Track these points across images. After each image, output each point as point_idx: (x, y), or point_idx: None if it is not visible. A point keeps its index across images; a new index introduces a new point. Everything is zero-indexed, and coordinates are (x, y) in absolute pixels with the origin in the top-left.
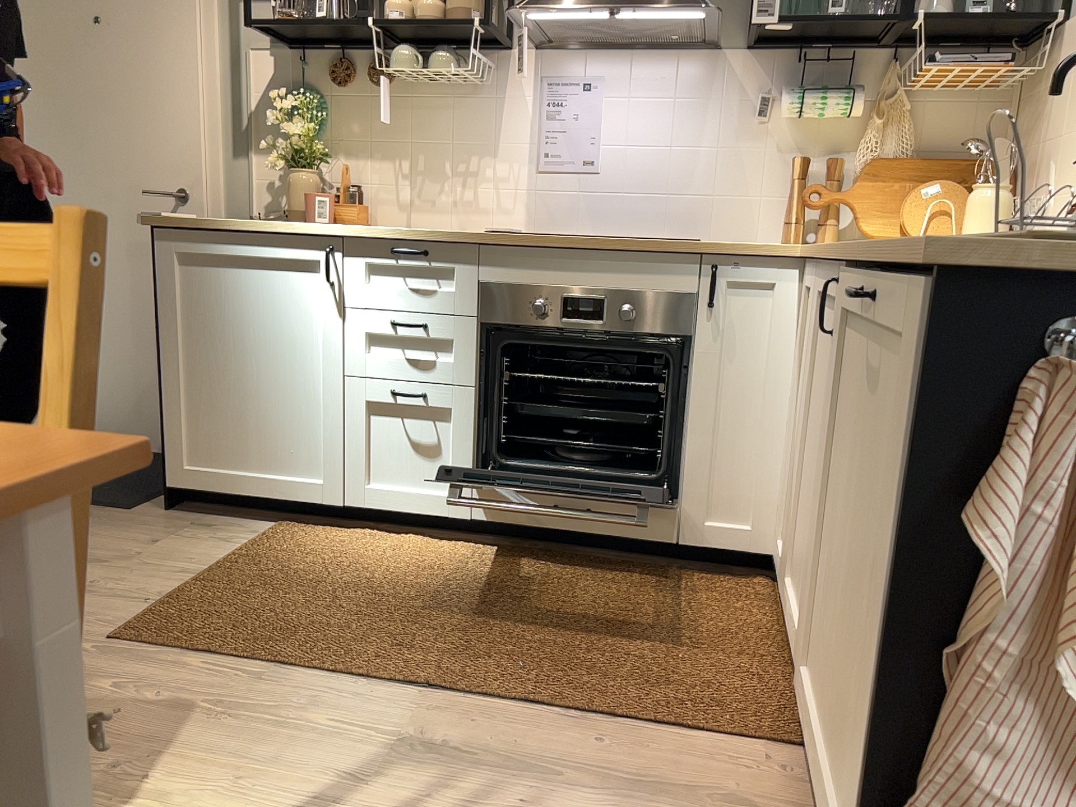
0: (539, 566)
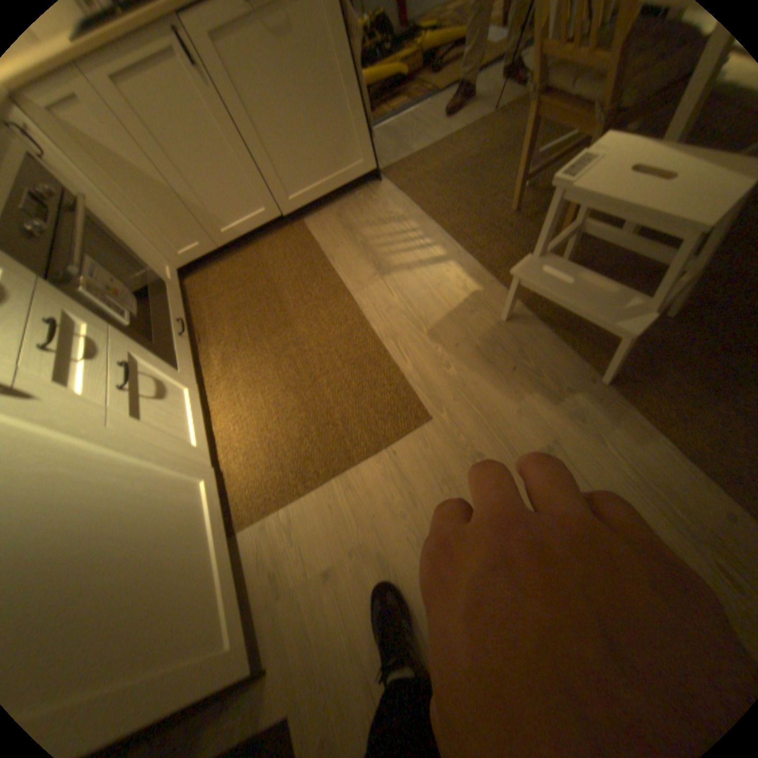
0: (219, 350)
